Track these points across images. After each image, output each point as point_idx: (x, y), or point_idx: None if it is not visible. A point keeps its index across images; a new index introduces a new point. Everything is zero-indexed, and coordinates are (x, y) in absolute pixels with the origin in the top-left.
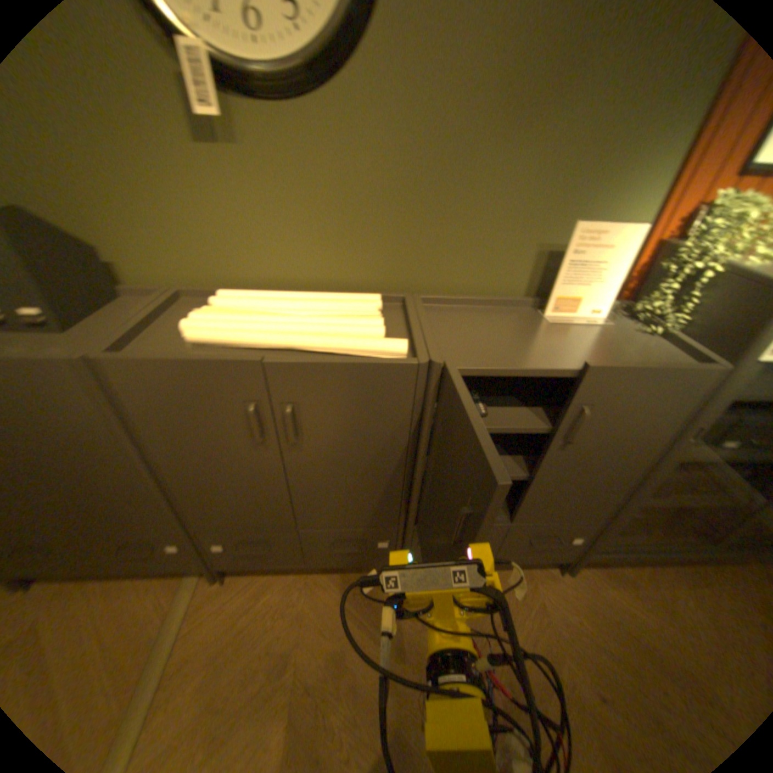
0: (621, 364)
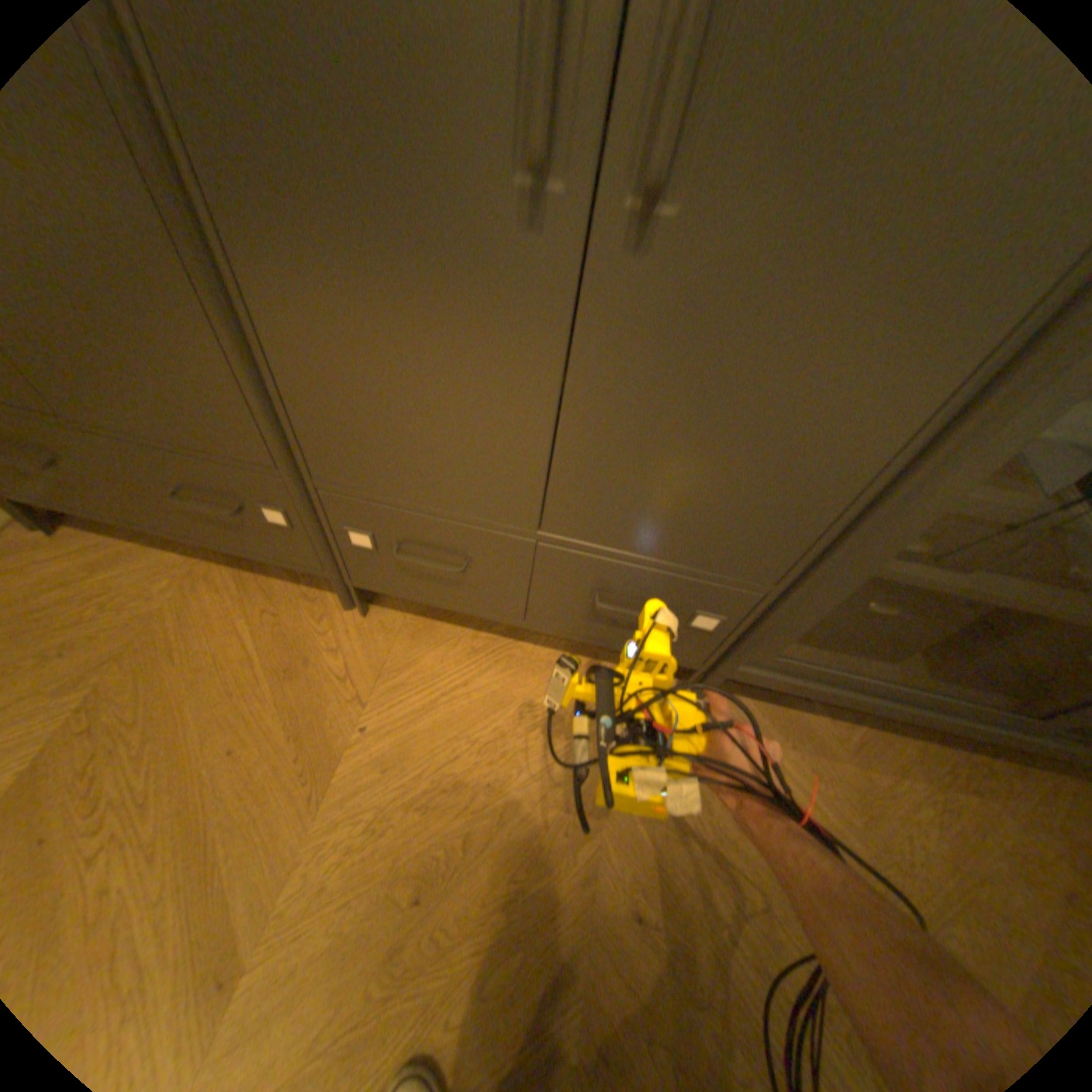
0: None
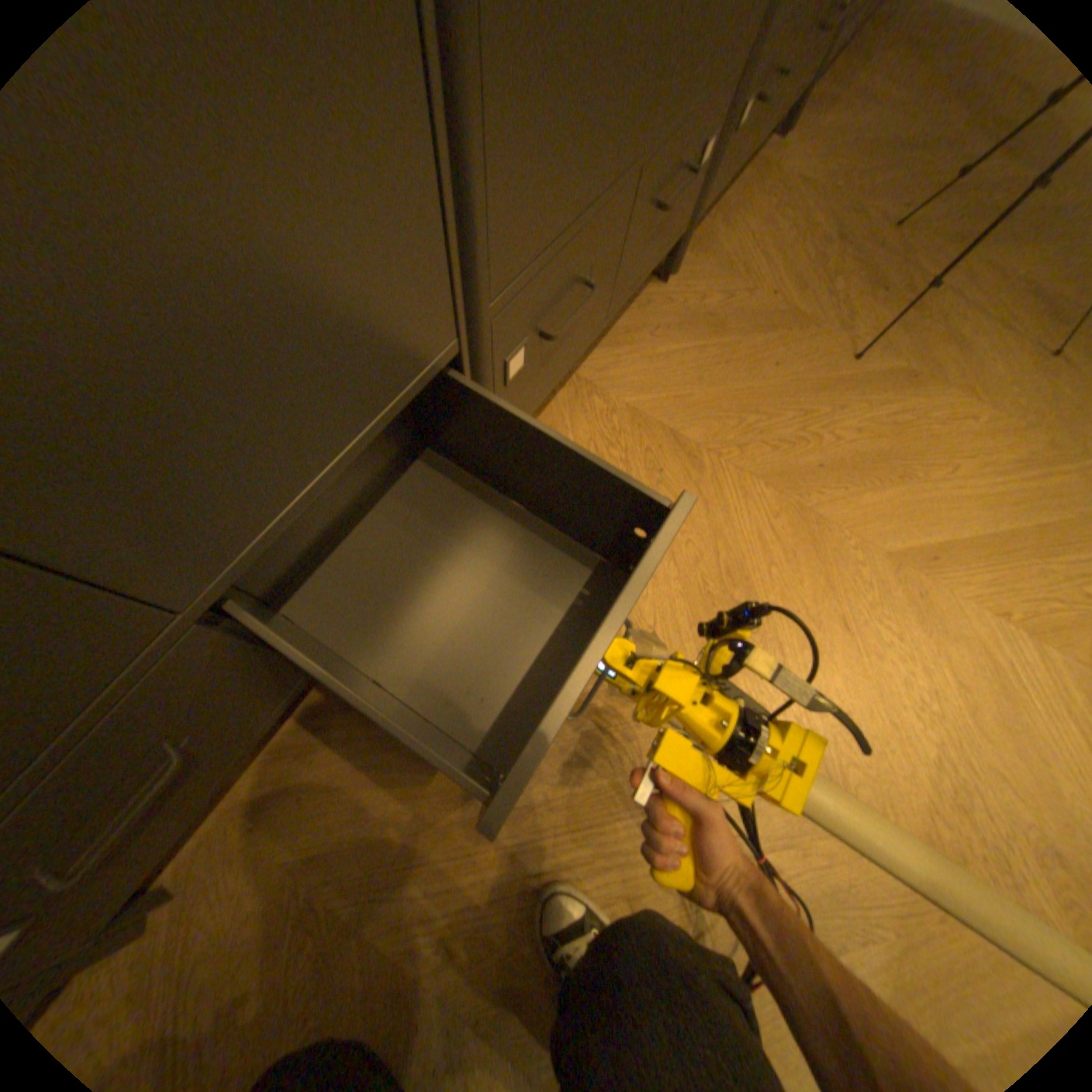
0: None
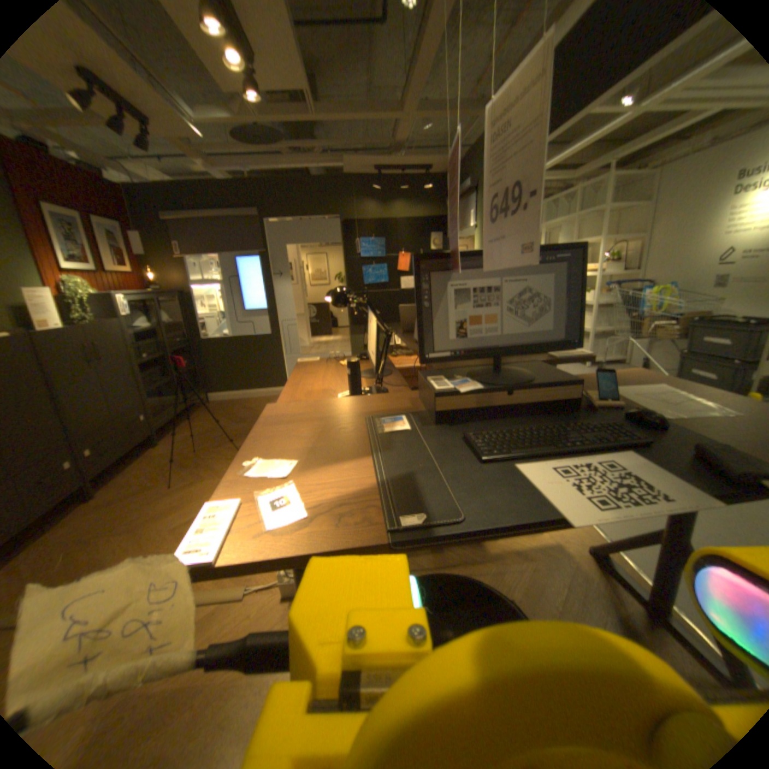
0: (89, 321)
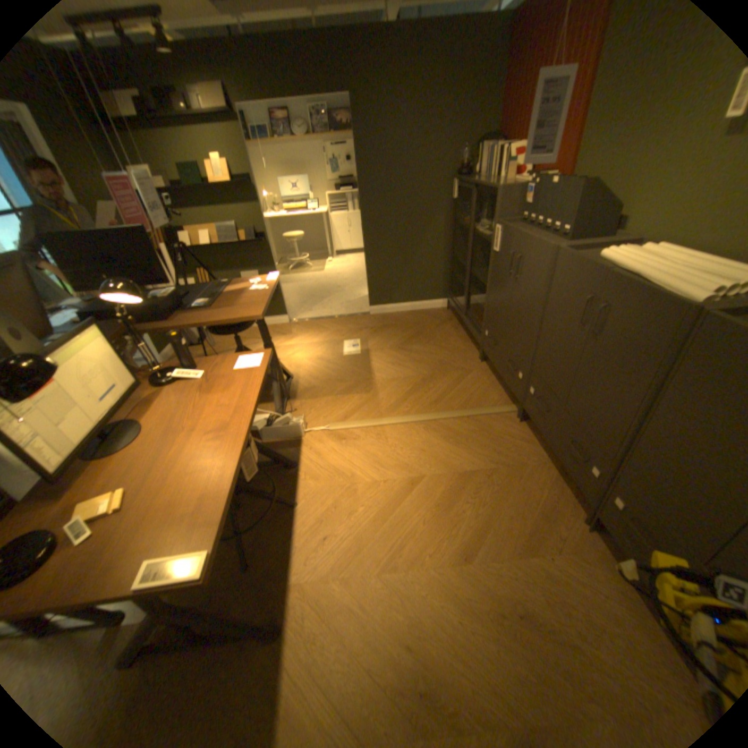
0: None
